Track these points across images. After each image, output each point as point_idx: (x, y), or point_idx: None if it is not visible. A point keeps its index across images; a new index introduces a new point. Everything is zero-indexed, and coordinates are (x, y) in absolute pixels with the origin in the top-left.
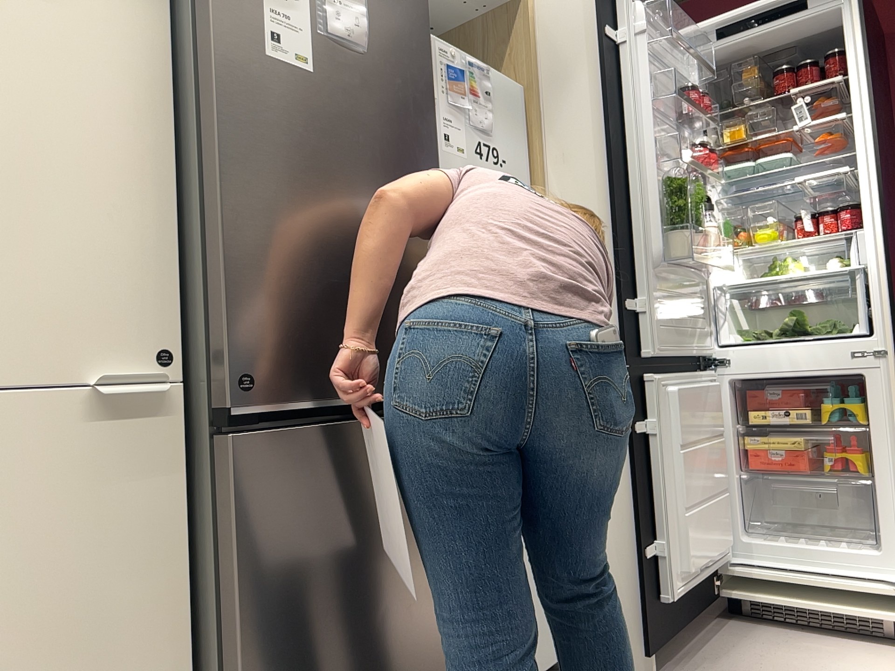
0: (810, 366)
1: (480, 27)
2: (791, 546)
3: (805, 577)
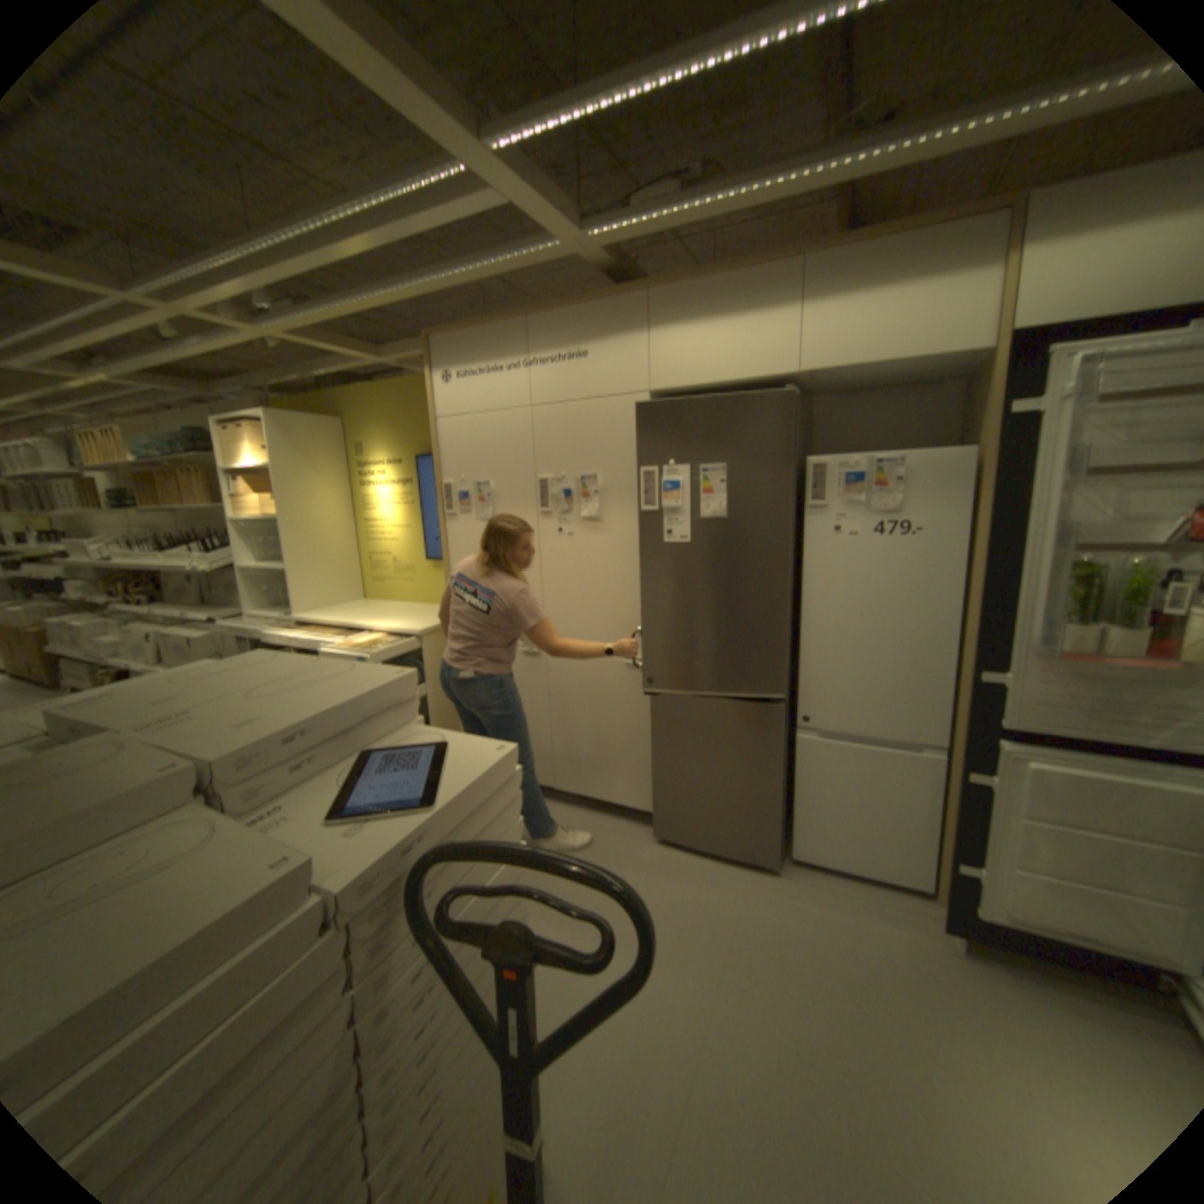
0: None
1: (987, 370)
2: None
3: None
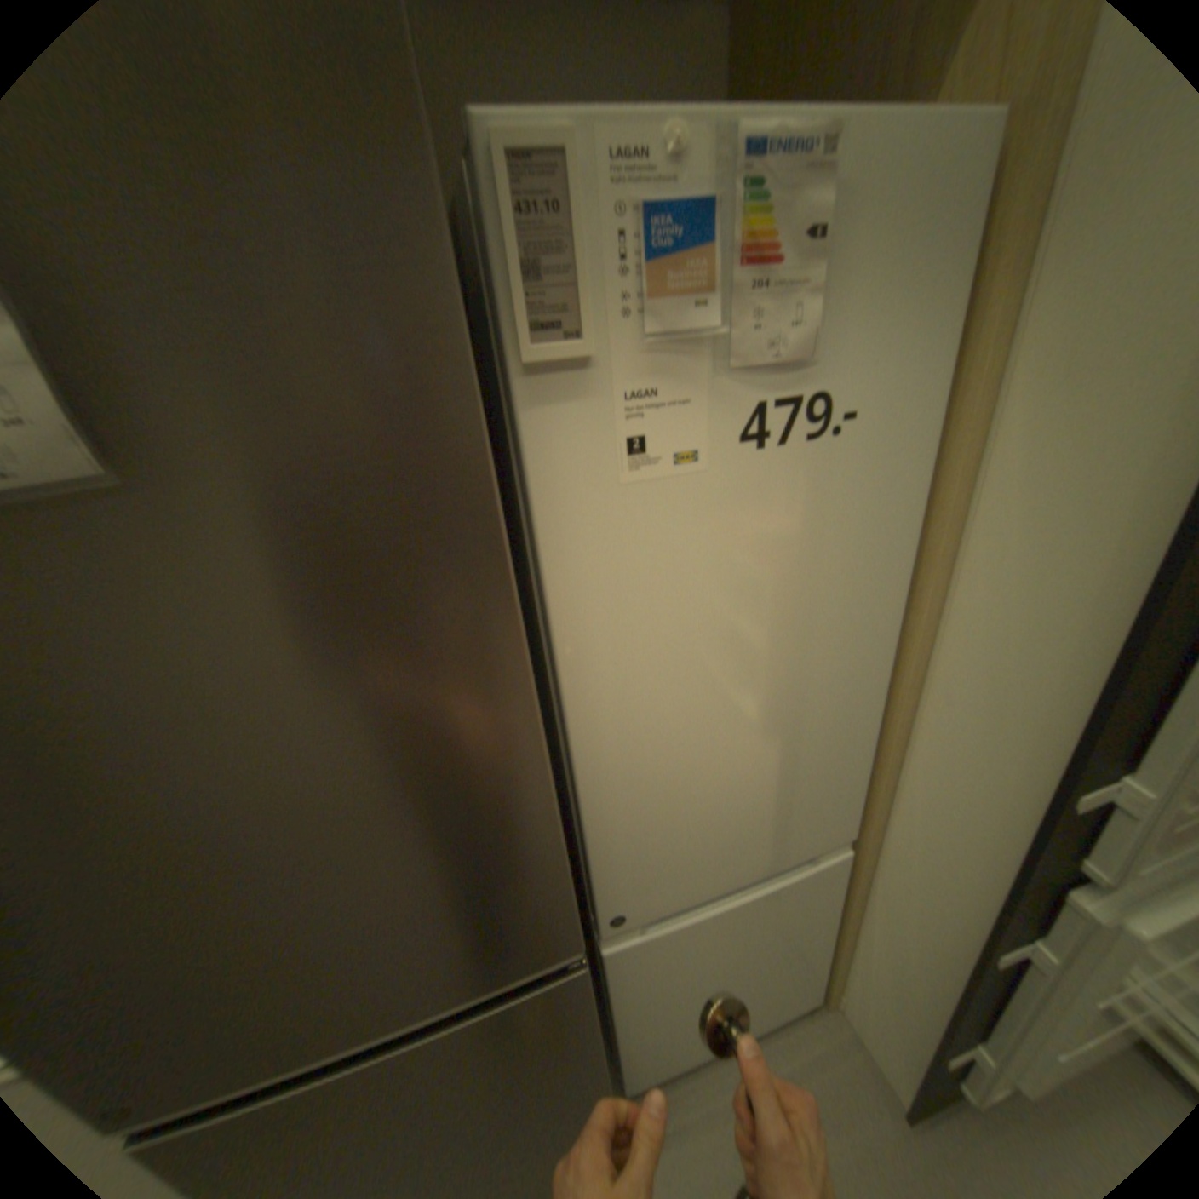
0: None
1: None
2: None
3: None
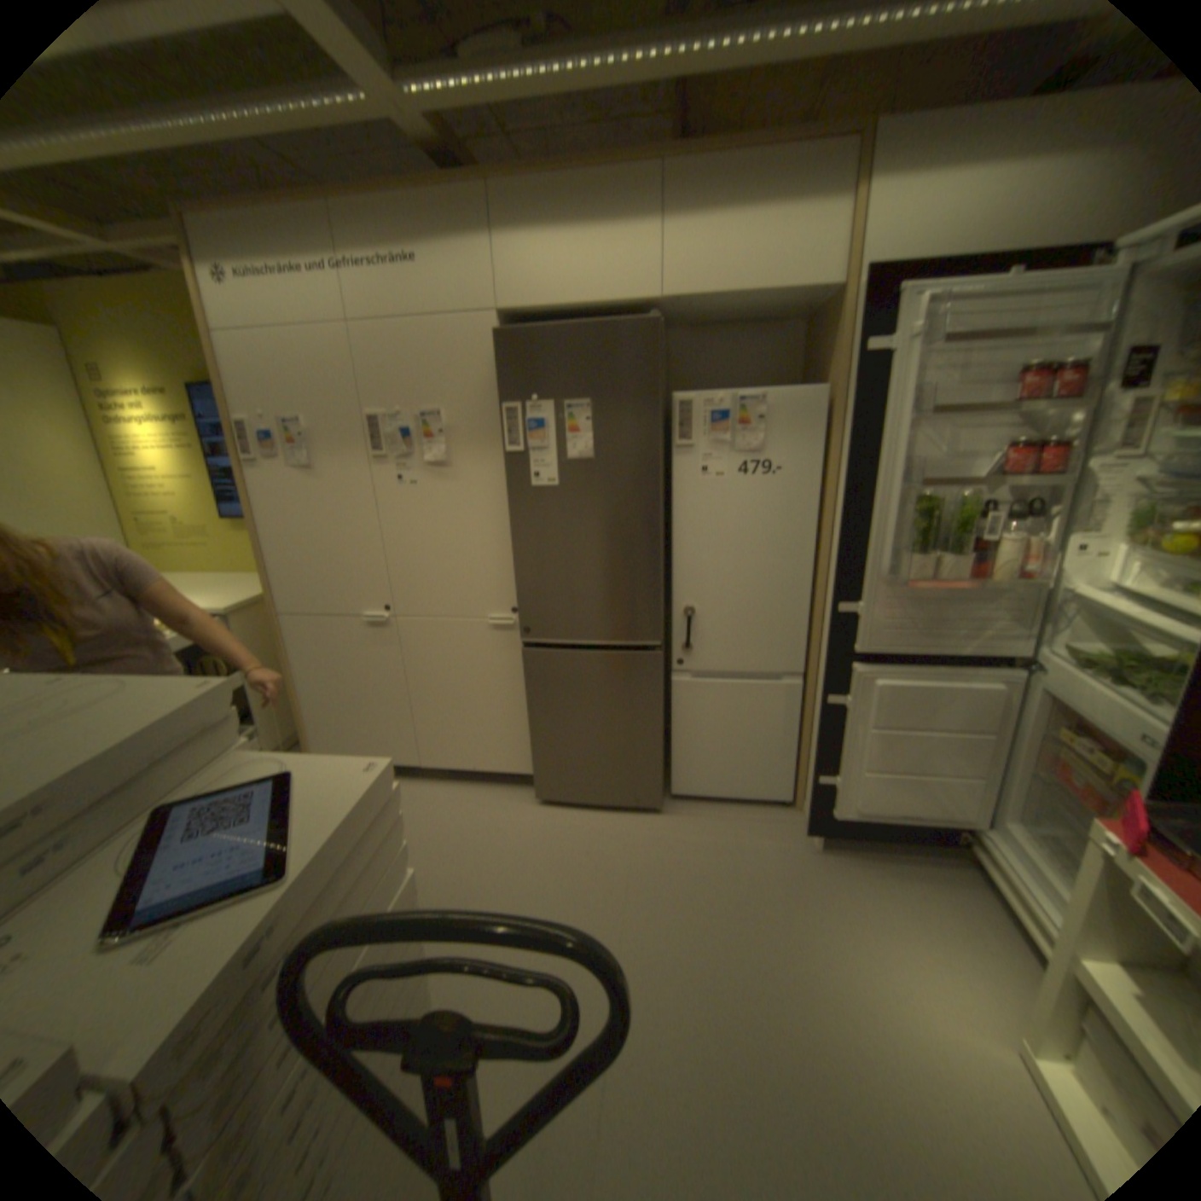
0: (1104, 723)
1: (833, 307)
2: (1036, 862)
3: (1021, 890)
